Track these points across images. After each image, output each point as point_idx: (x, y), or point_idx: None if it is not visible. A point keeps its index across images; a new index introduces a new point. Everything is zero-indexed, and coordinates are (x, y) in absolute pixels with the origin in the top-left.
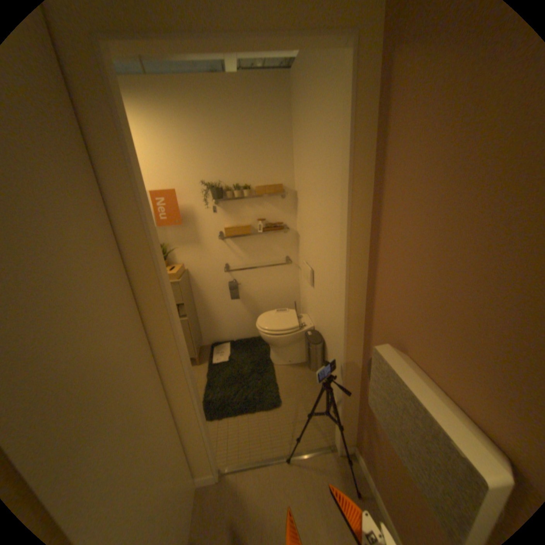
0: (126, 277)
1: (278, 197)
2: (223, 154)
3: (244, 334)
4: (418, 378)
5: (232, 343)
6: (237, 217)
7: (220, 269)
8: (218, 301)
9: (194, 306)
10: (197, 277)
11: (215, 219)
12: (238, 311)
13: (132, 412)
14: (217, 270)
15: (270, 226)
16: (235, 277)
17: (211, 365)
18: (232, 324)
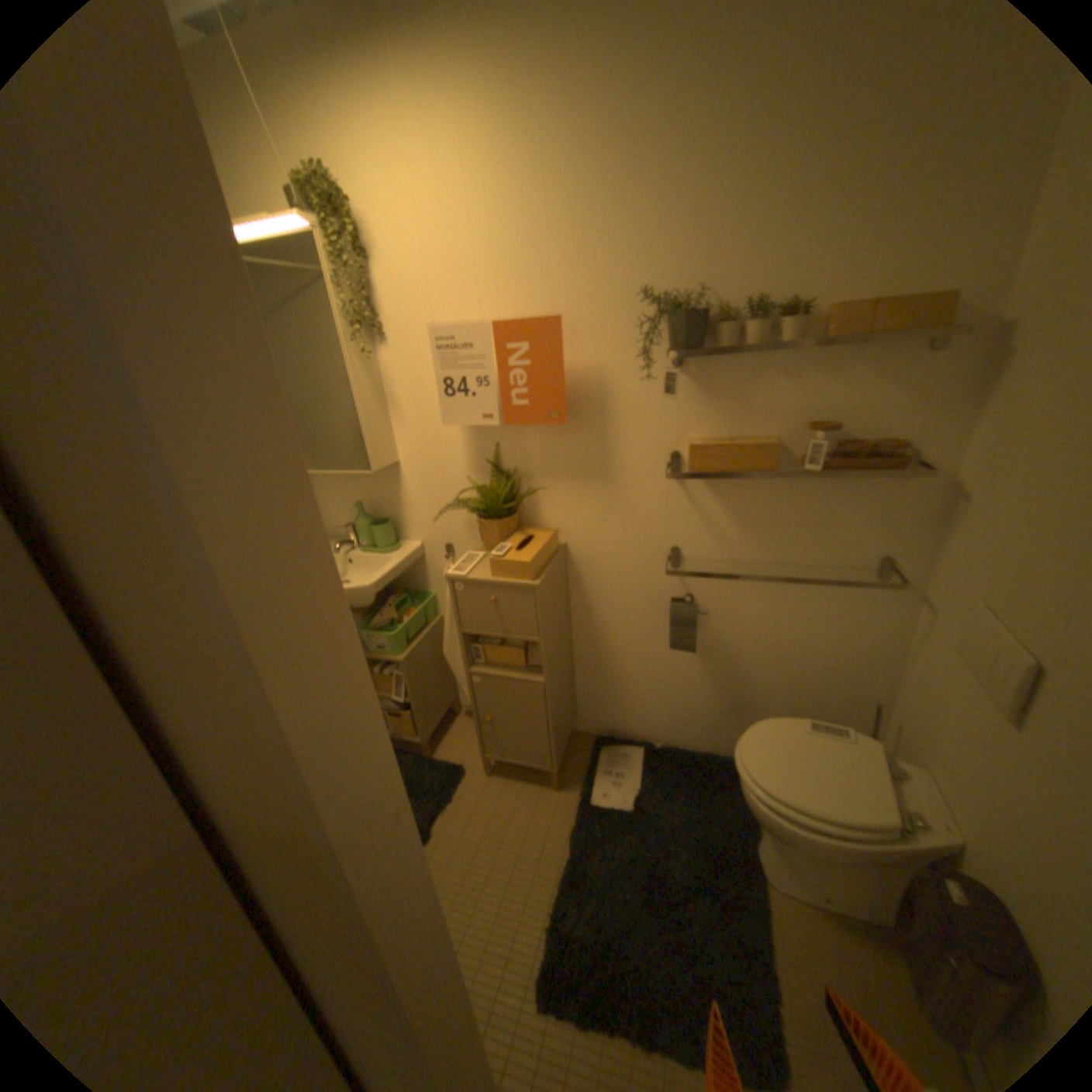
0: None
1: (916, 340)
2: (732, 181)
3: (686, 734)
4: None
5: (651, 752)
6: (736, 407)
7: (651, 557)
8: (631, 637)
9: (568, 637)
10: (586, 565)
11: (663, 410)
12: (681, 675)
13: None
14: (643, 556)
15: (856, 448)
16: (693, 585)
17: (587, 806)
18: (659, 702)
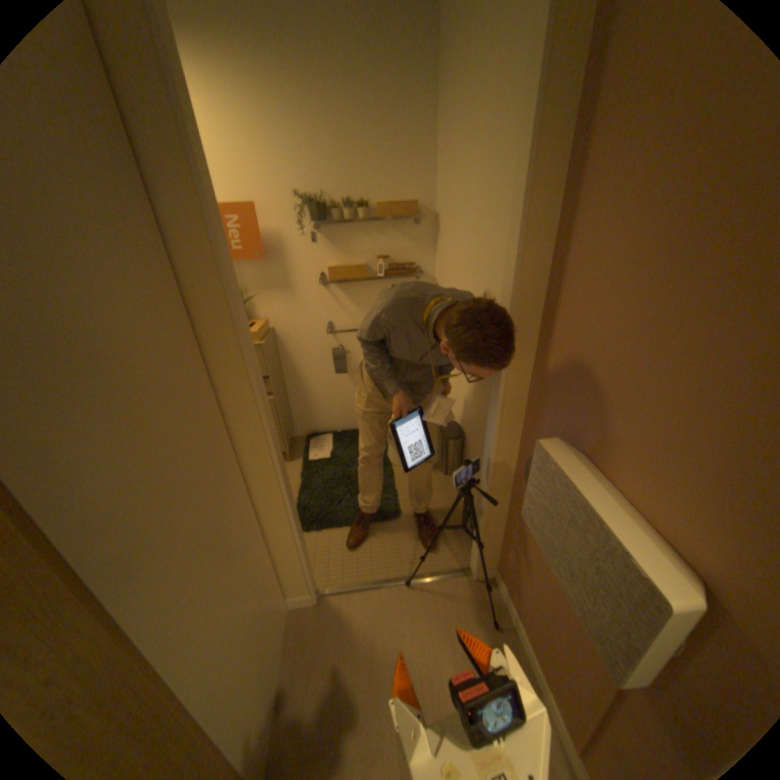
0: (188, 329)
1: (410, 221)
2: (327, 145)
3: (351, 422)
4: (596, 481)
5: (335, 434)
6: (346, 251)
7: (319, 329)
8: (316, 375)
9: (283, 381)
10: (286, 339)
11: (313, 253)
12: (344, 390)
13: (207, 510)
14: (315, 330)
15: (396, 267)
16: (342, 341)
17: (307, 462)
18: (336, 408)
